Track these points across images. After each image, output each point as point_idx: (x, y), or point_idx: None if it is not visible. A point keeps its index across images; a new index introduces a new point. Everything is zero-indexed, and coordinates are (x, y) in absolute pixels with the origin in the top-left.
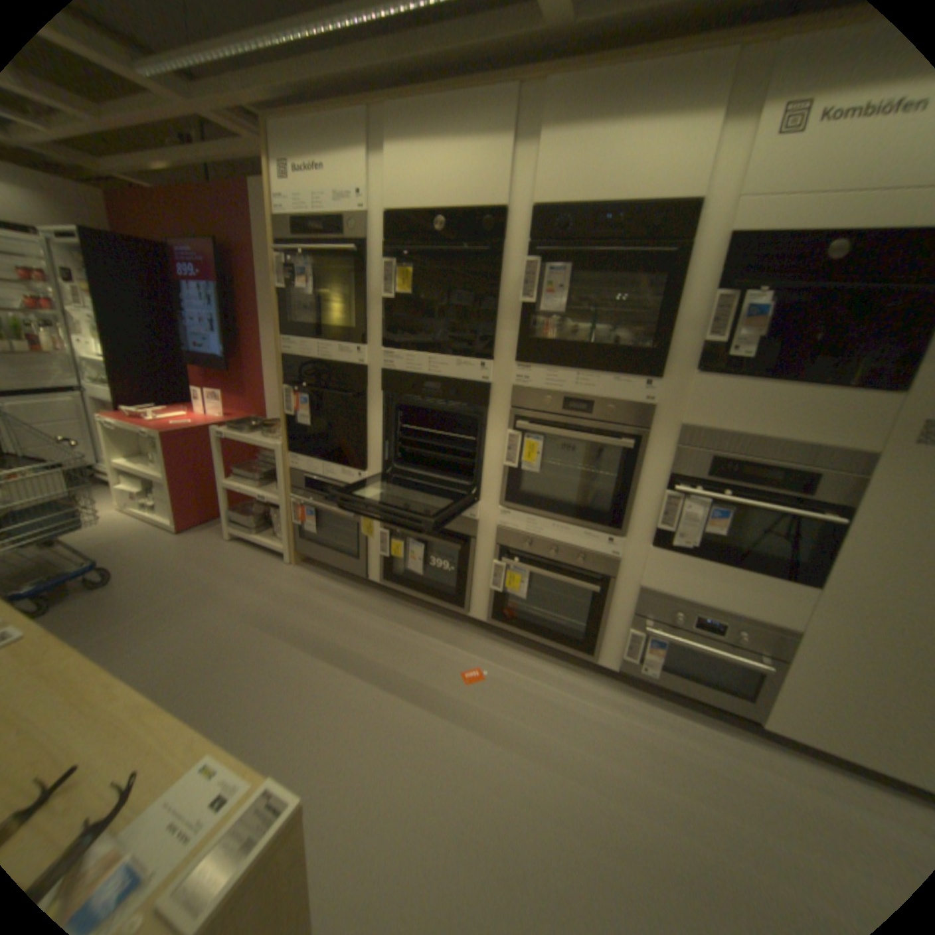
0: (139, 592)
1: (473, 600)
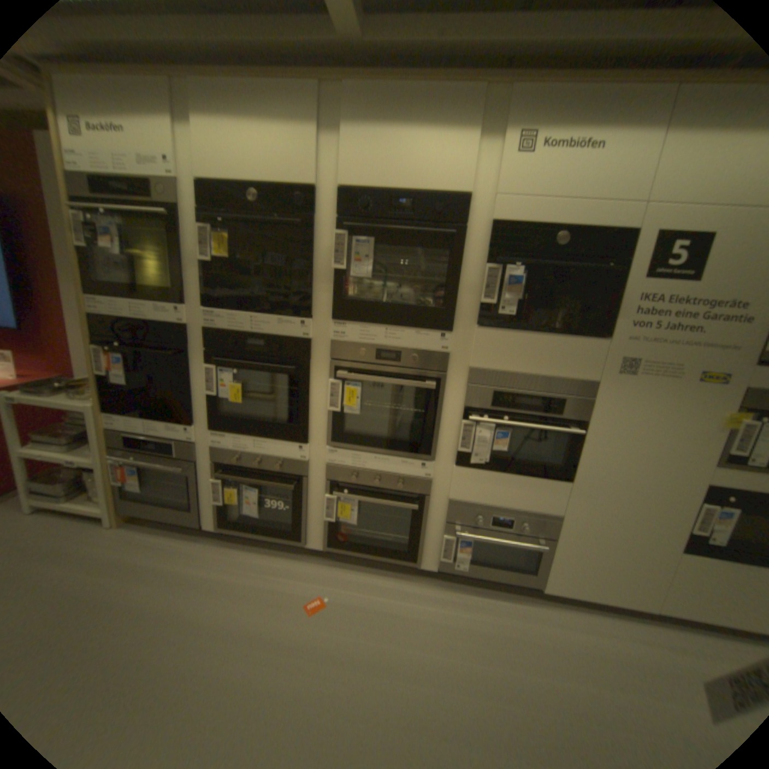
0: None
1: (309, 534)
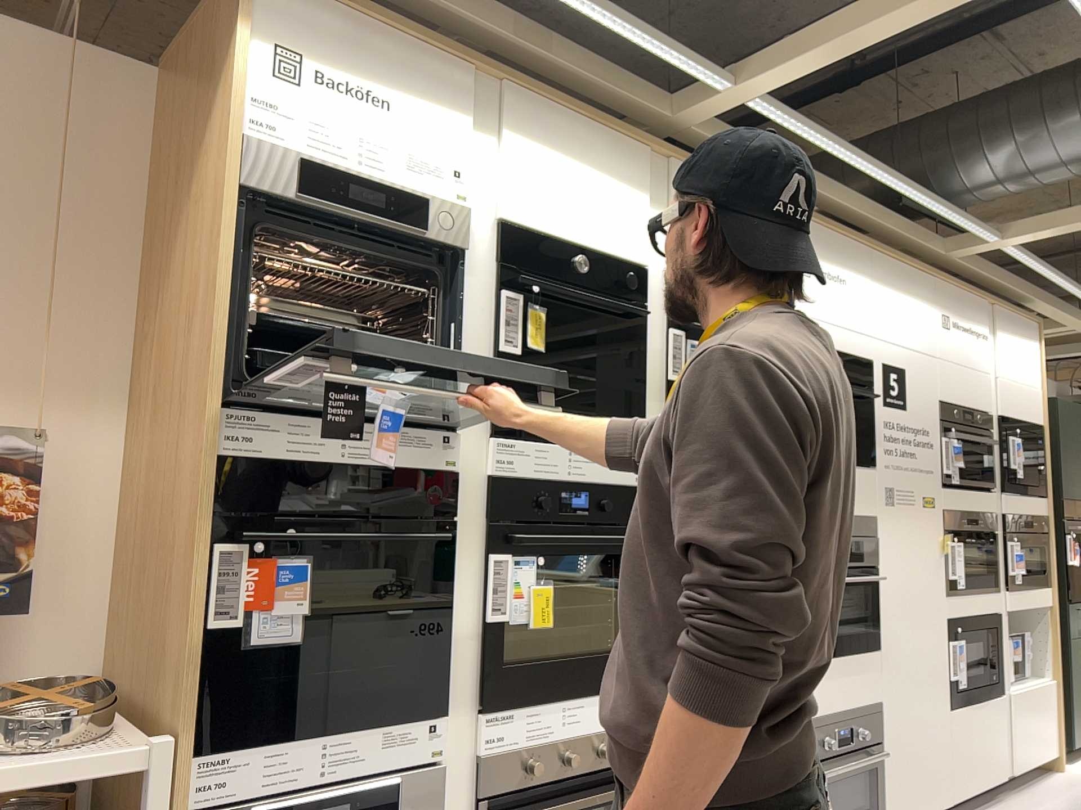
0: None
1: None
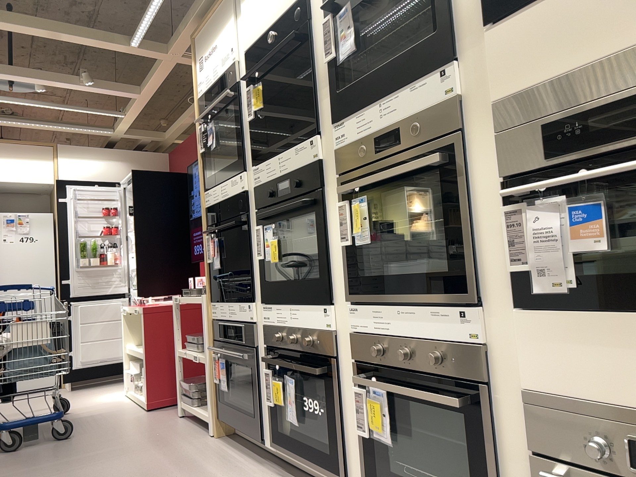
0: (84, 443)
1: (350, 460)
